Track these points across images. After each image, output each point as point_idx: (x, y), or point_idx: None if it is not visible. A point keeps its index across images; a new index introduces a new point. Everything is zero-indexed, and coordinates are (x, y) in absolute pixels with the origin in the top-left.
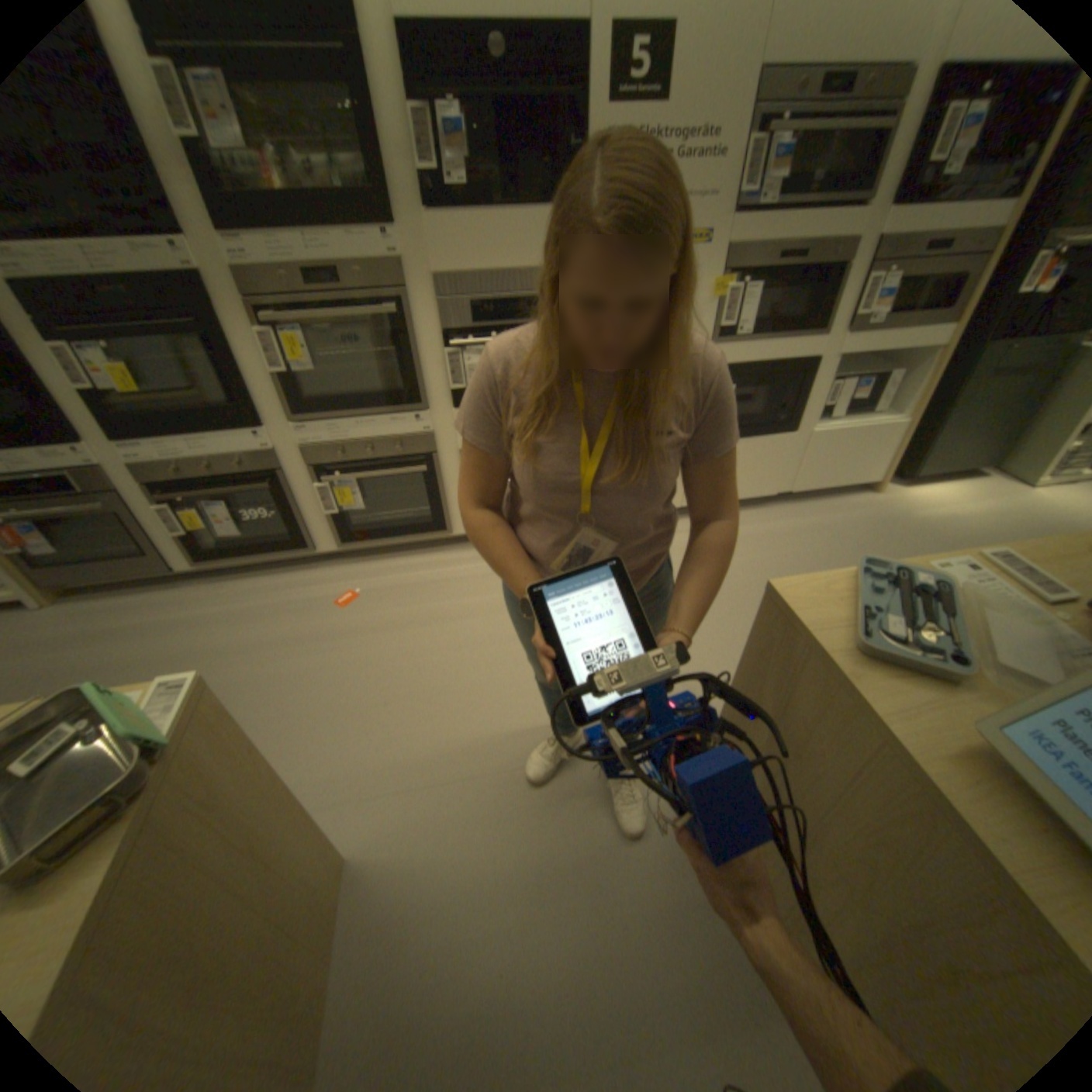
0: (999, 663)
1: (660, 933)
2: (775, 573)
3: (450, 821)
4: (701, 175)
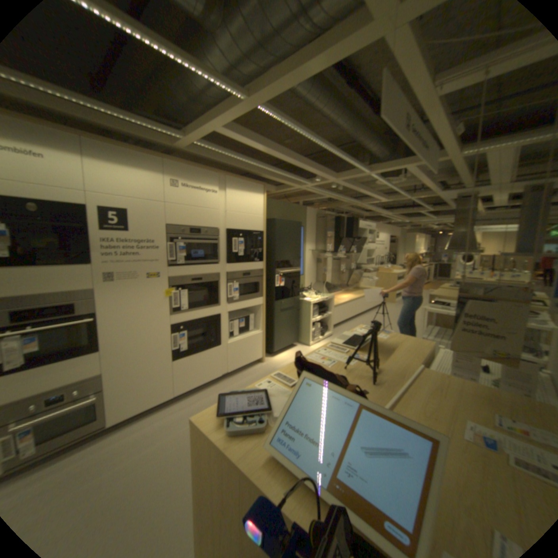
0: (276, 418)
1: None
2: None
3: None
4: (148, 255)
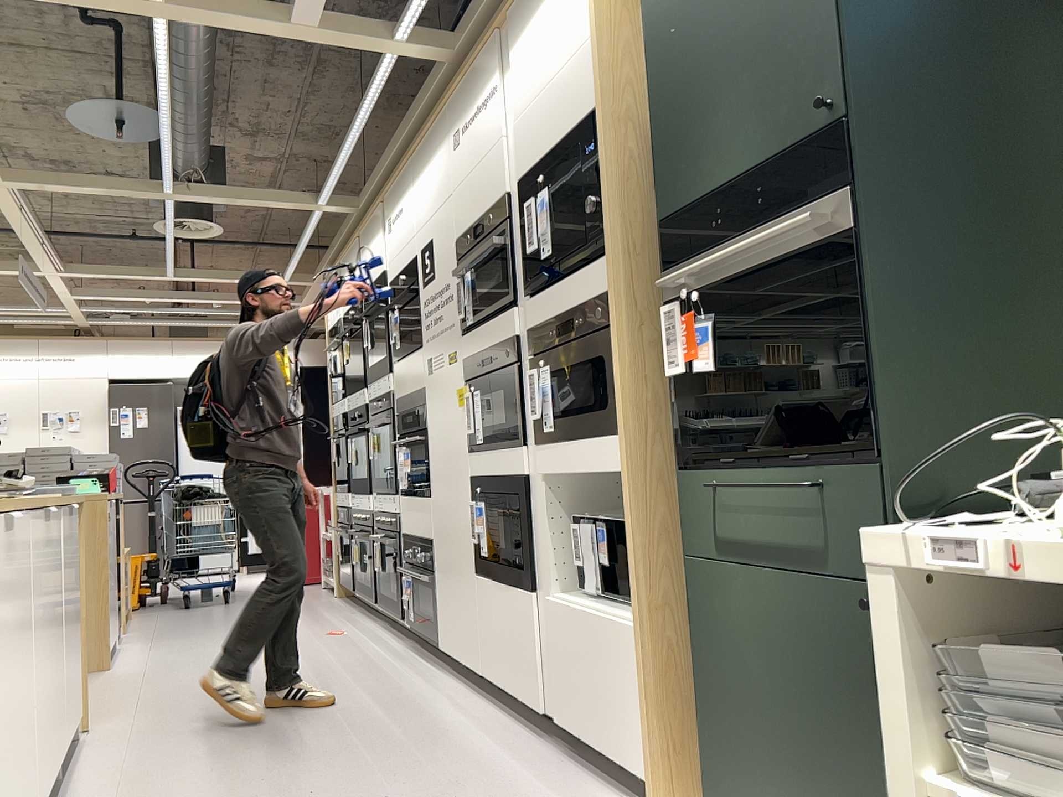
0: None
1: None
2: (367, 752)
3: (117, 684)
4: (448, 313)
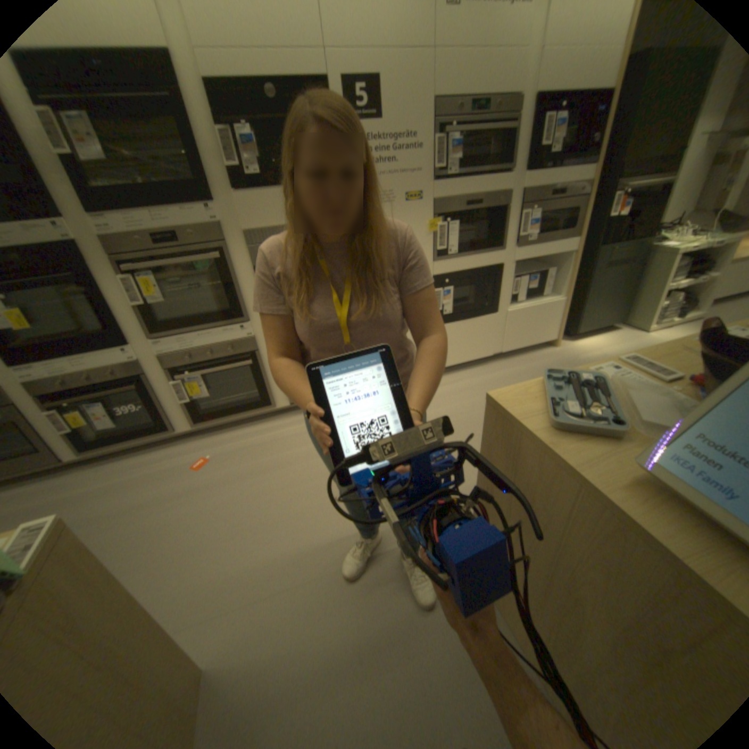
0: (644, 422)
1: (457, 682)
2: None
3: (287, 621)
4: (409, 159)
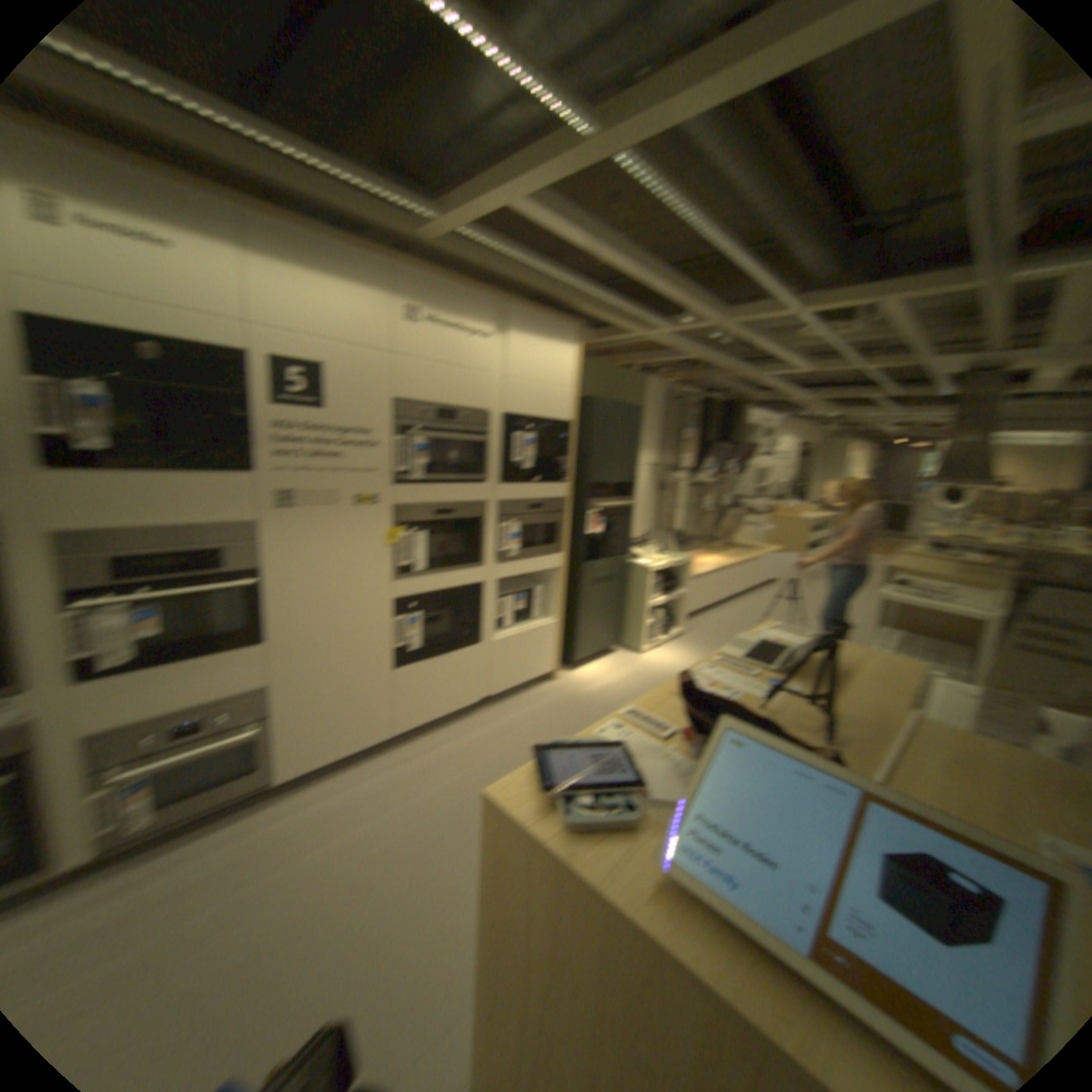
0: (650, 800)
1: None
2: (492, 780)
3: None
4: (355, 460)
